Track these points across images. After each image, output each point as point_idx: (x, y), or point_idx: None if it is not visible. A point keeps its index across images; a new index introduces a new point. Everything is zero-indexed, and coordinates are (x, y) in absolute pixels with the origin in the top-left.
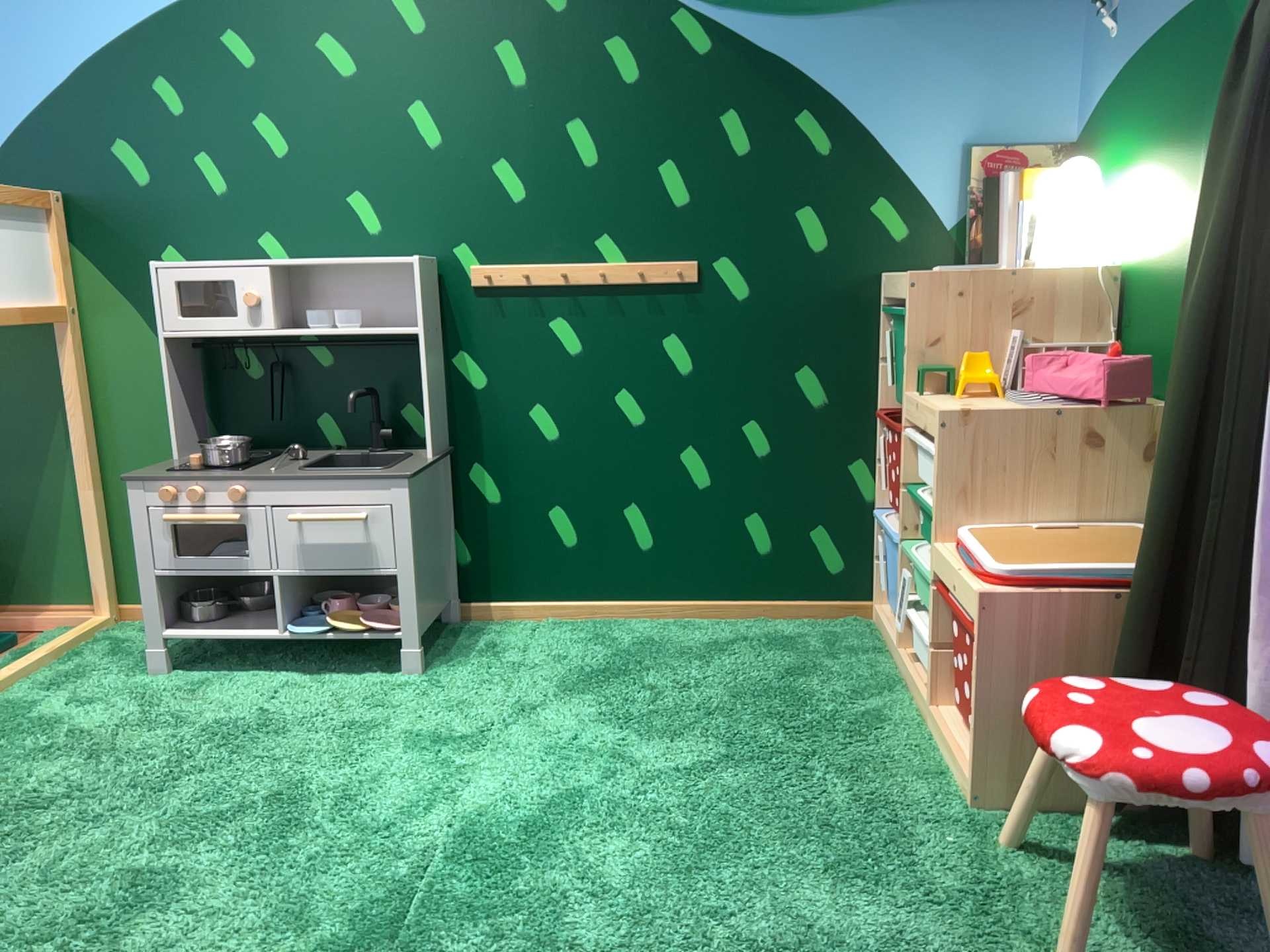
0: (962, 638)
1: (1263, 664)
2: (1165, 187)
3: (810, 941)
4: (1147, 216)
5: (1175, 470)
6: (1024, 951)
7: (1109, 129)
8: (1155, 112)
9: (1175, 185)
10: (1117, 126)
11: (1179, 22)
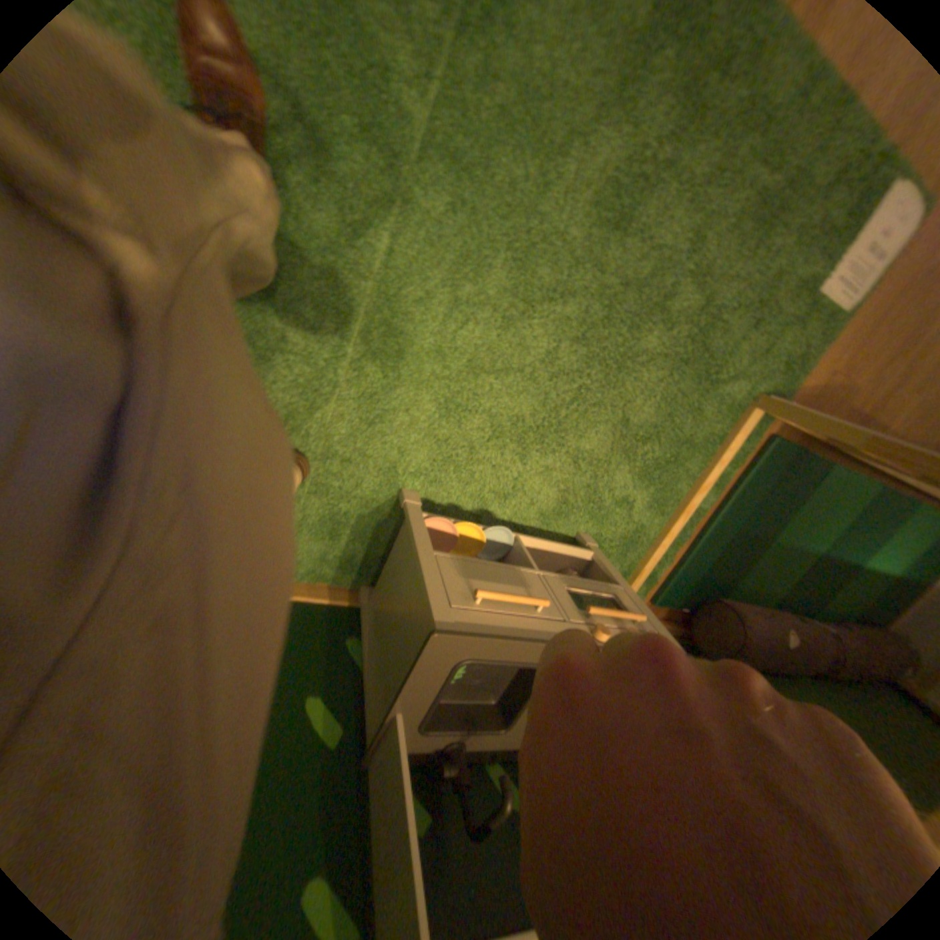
0: None
1: None
2: None
3: None
4: None
5: None
6: None
7: None
8: None
9: None
10: None
11: None
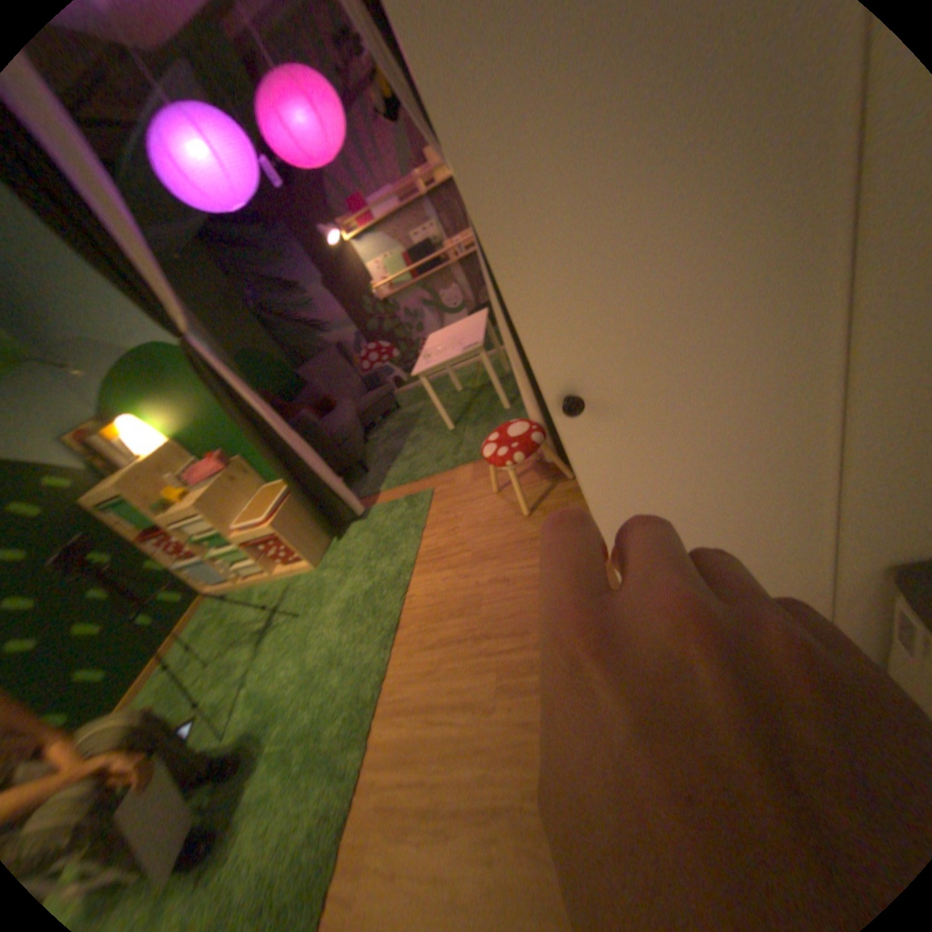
0: (264, 548)
1: (327, 479)
2: (163, 409)
3: (338, 612)
4: (163, 420)
5: (270, 463)
6: (360, 564)
7: (111, 404)
8: (133, 391)
9: (167, 407)
10: (114, 402)
11: (117, 363)
